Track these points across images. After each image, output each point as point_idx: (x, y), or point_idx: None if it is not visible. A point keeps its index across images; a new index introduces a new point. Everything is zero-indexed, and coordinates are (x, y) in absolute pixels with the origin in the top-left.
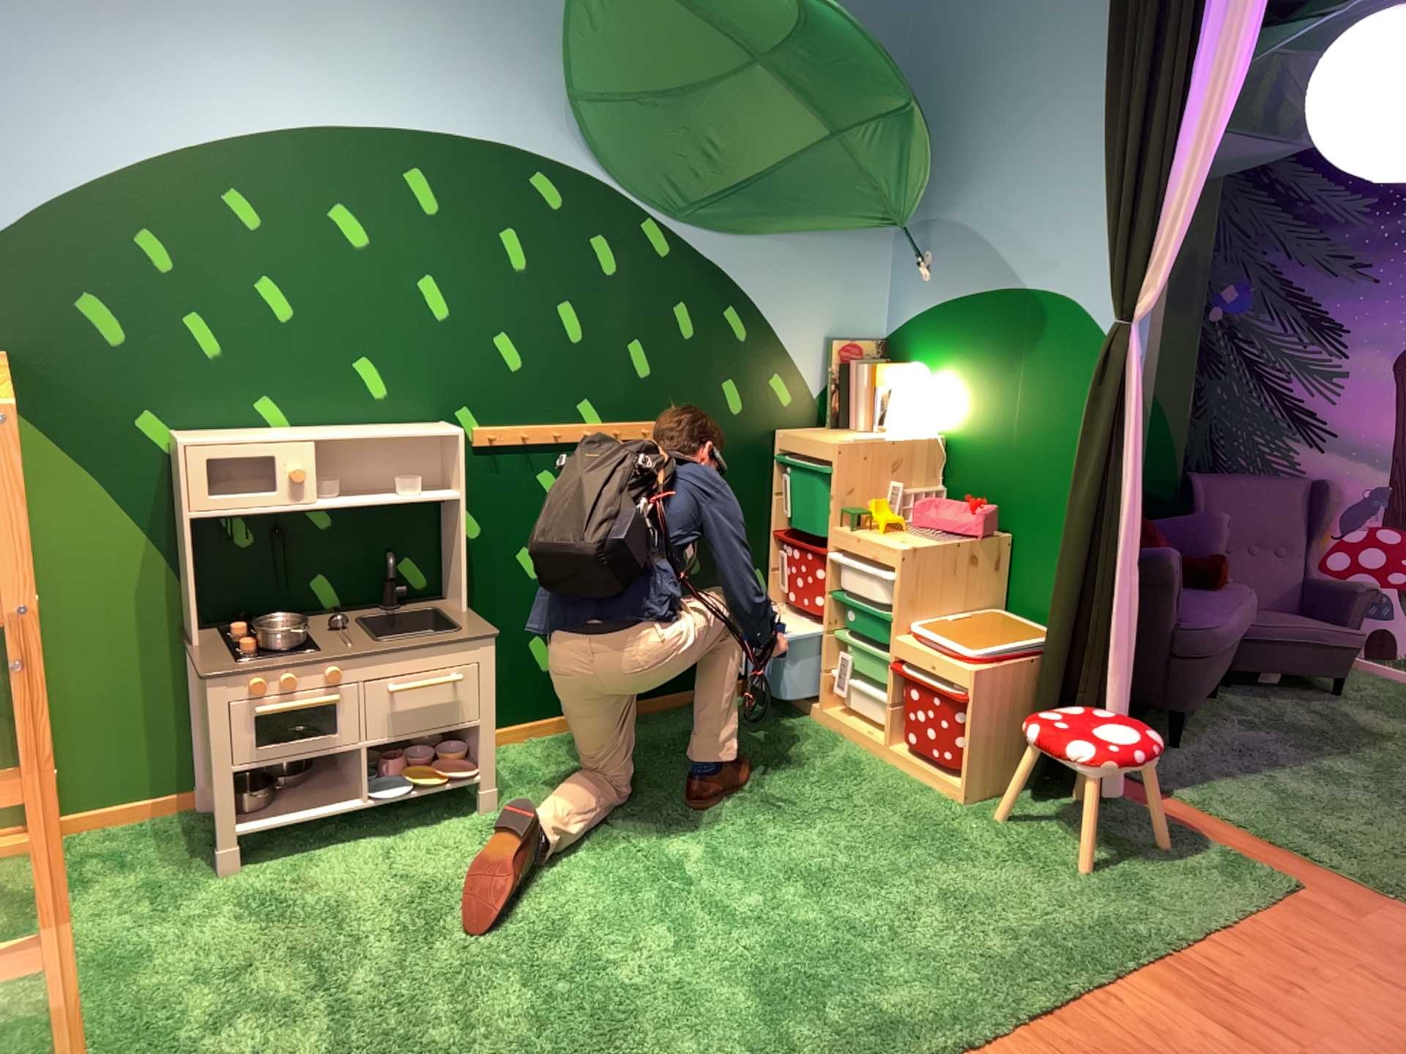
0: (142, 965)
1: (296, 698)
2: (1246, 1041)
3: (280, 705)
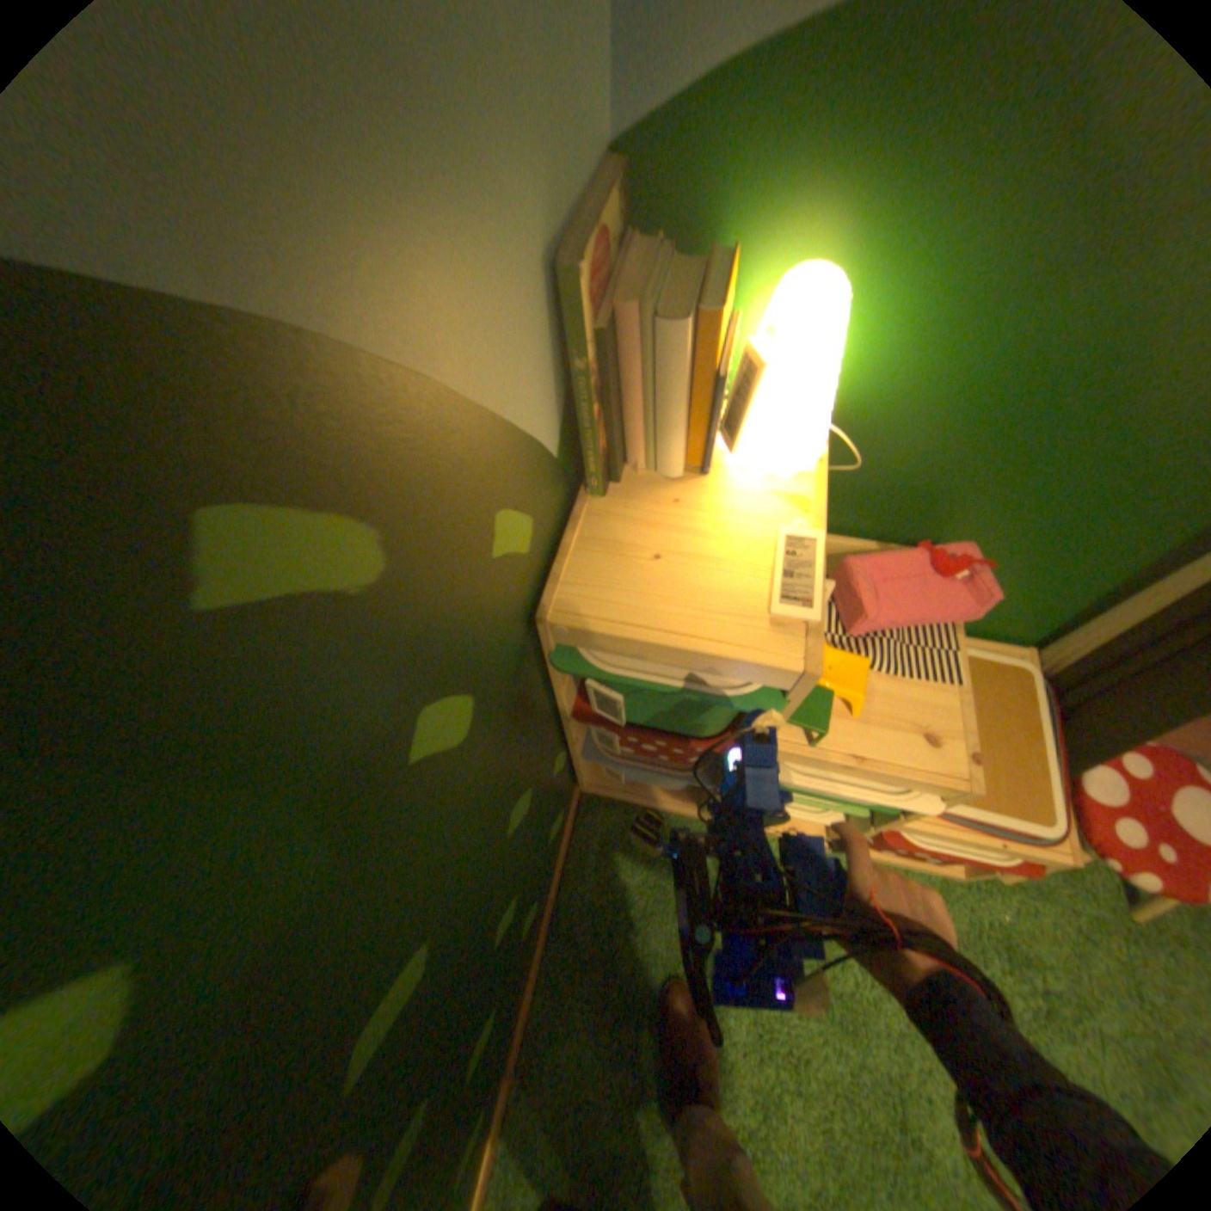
0: None
1: None
2: None
3: None
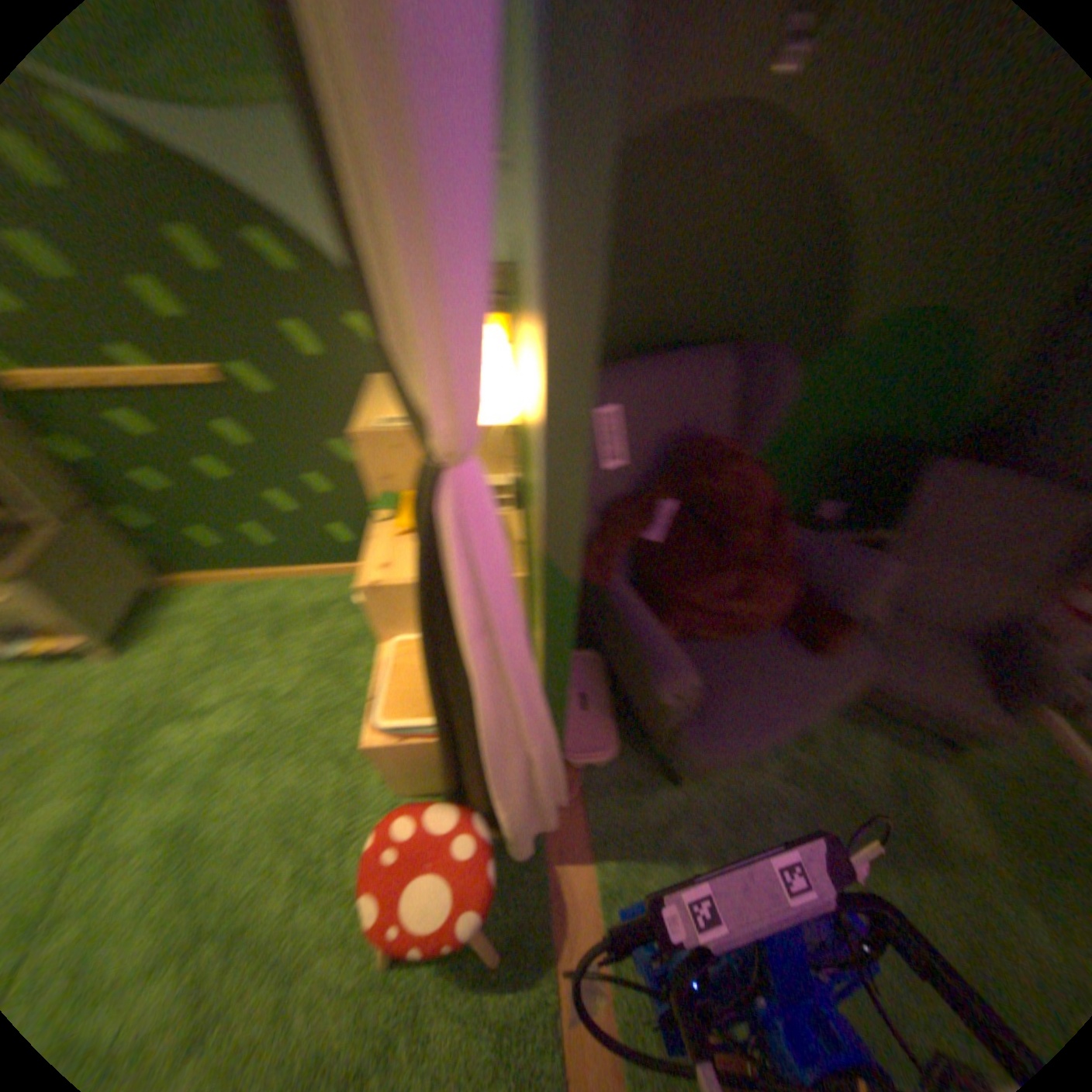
0: None
1: None
2: None
3: None
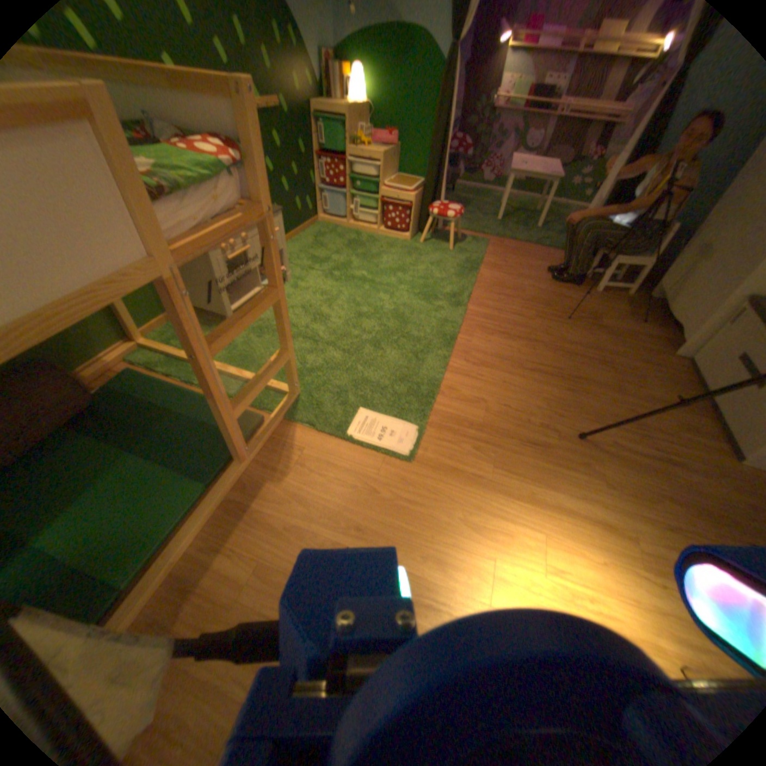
0: (247, 363)
1: (229, 251)
2: (509, 276)
3: (227, 255)
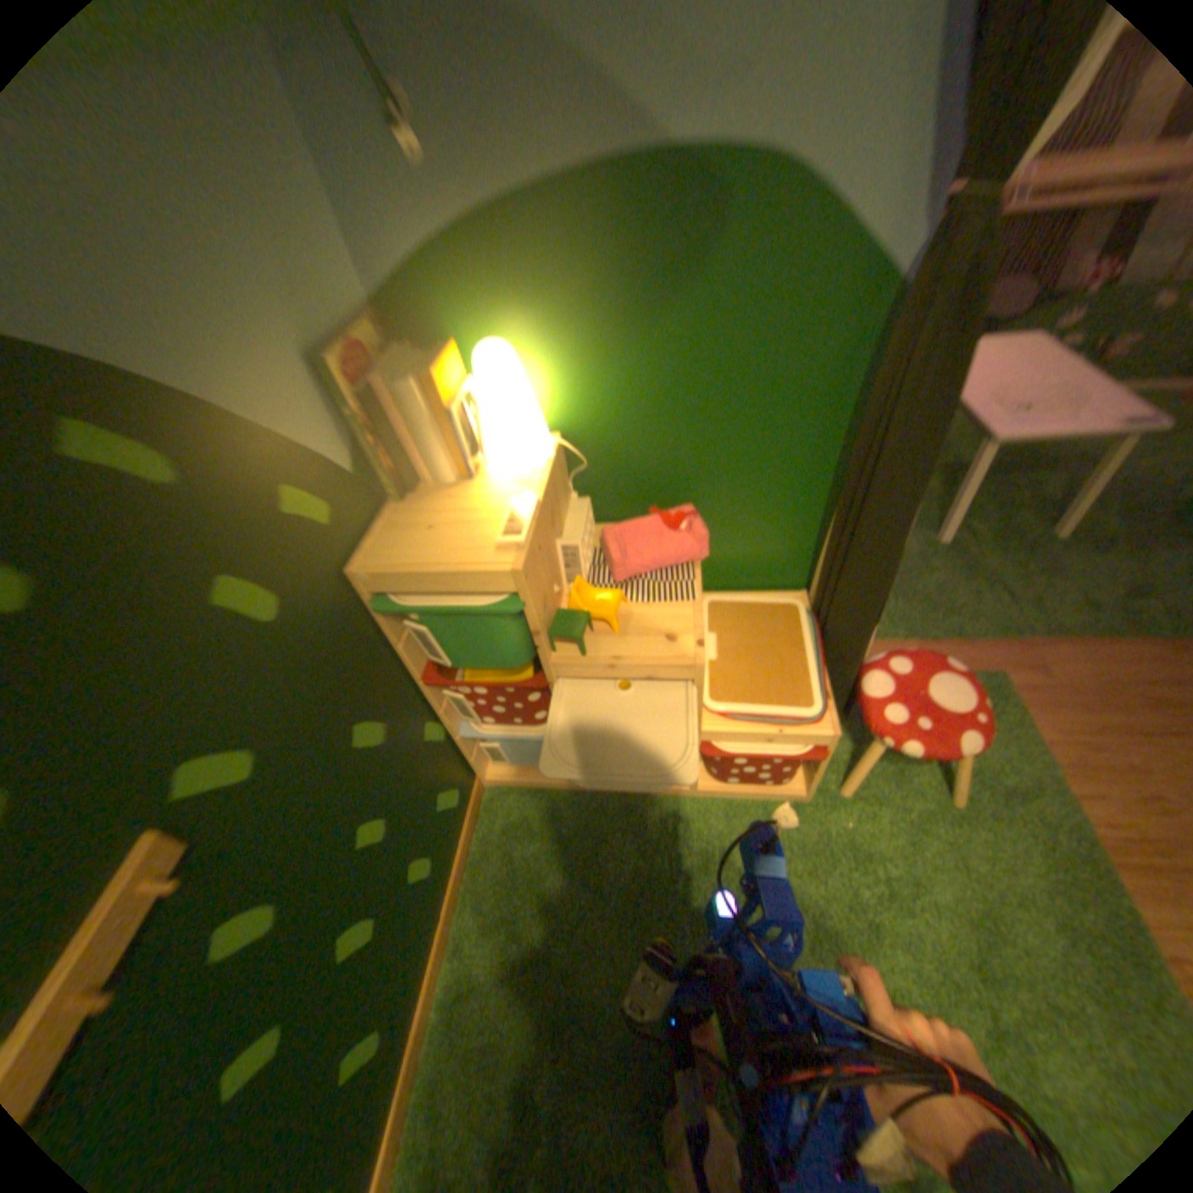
0: None
1: None
2: None
3: None
